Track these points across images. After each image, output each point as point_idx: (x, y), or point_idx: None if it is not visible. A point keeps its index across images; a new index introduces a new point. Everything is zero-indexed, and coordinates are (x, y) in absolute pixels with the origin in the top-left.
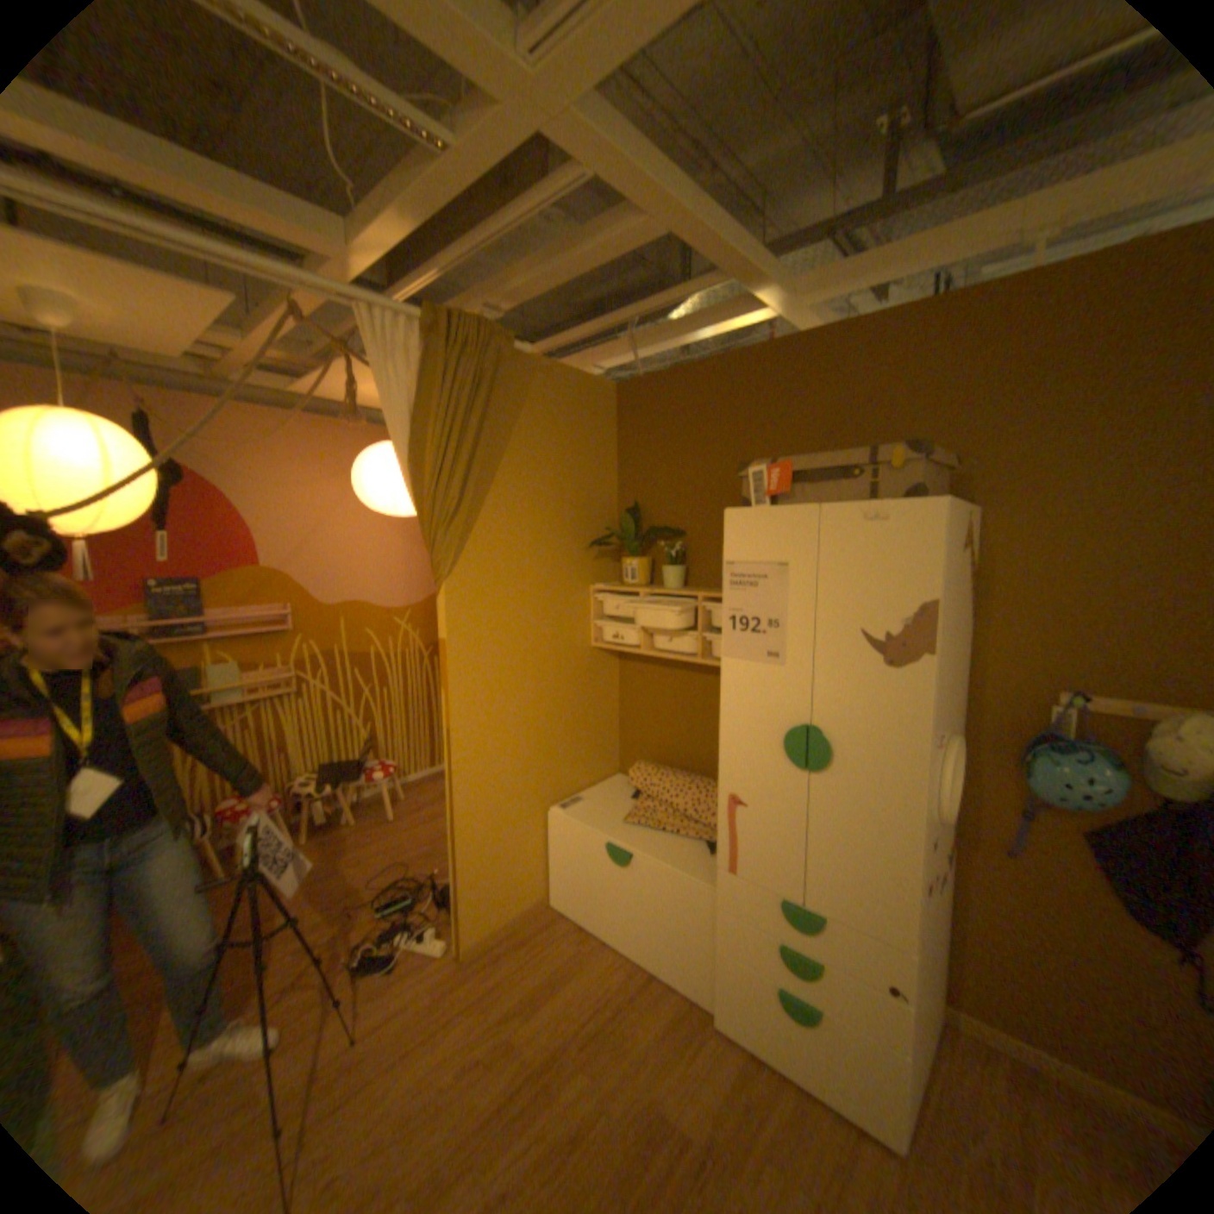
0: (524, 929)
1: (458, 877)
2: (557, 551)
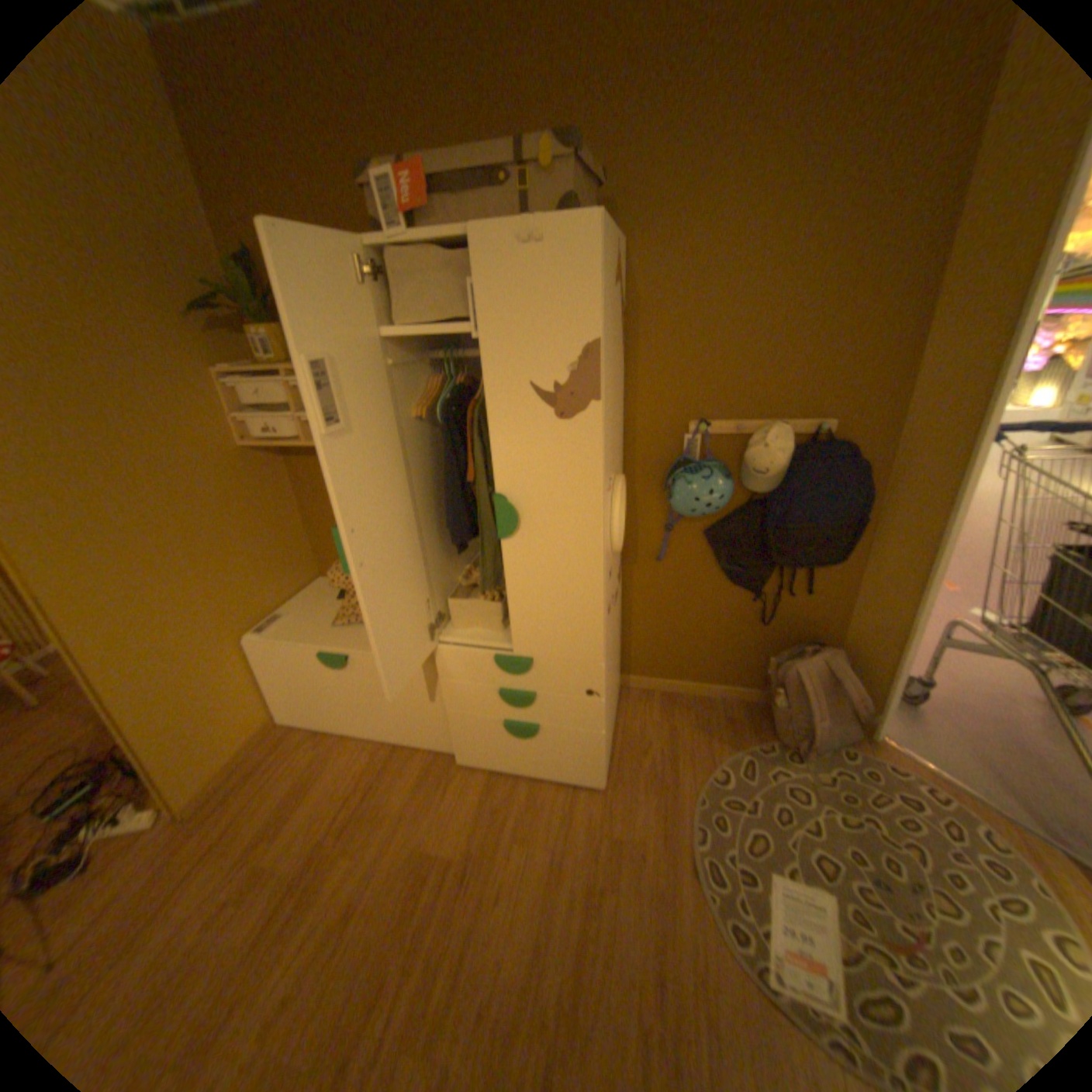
0: (250, 758)
1: (136, 750)
2: (133, 322)
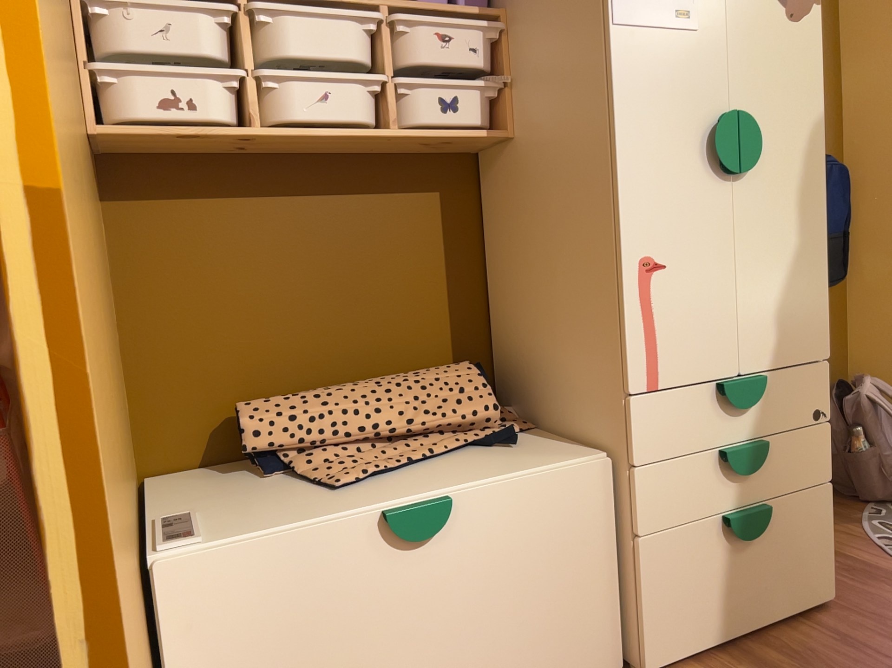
0: None
1: None
2: None
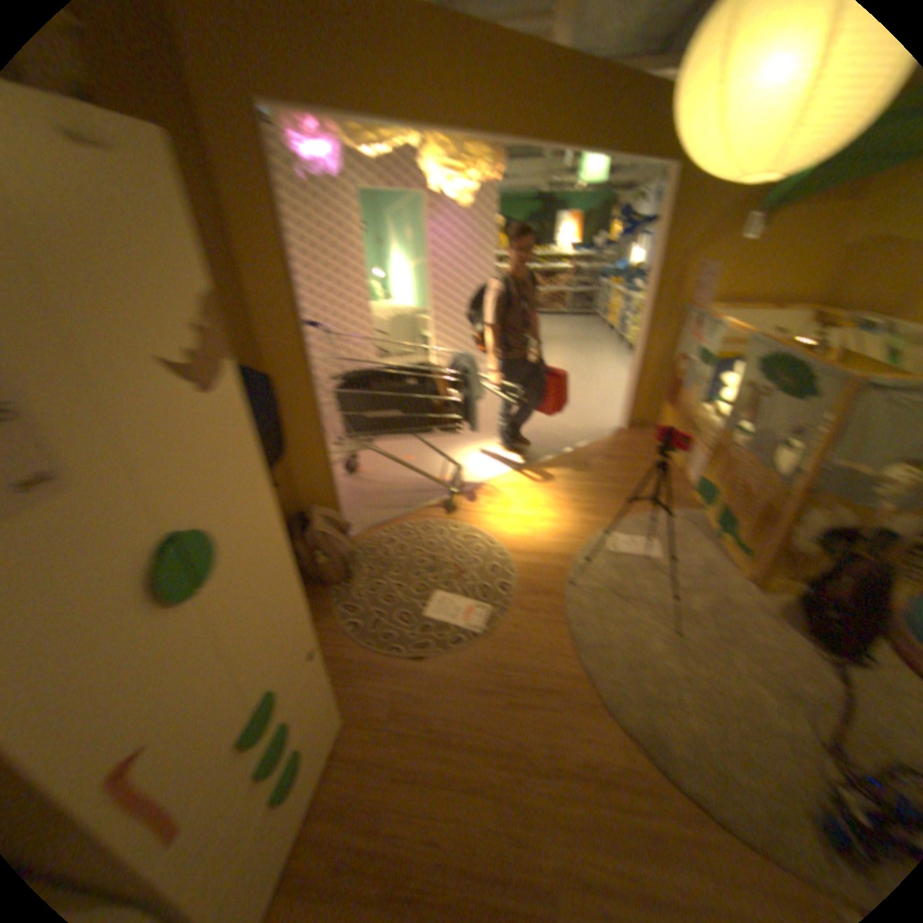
0: None
1: None
2: None
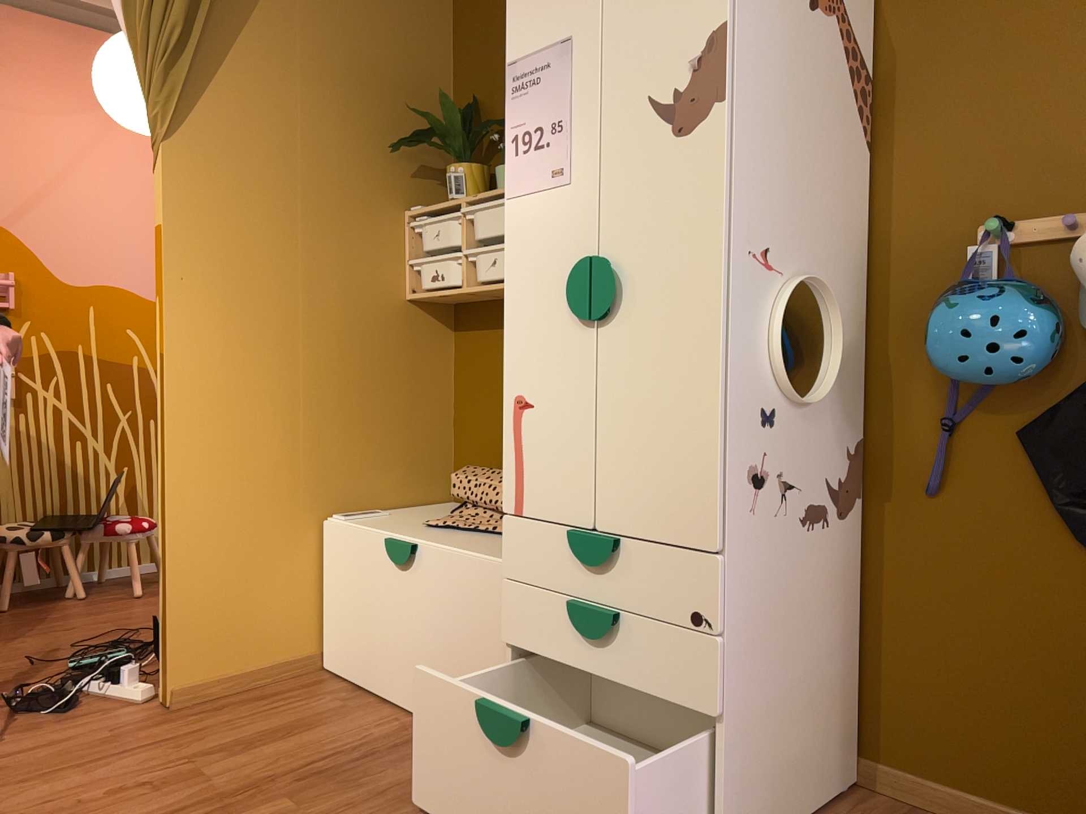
0: (274, 685)
1: (168, 573)
2: (350, 148)
